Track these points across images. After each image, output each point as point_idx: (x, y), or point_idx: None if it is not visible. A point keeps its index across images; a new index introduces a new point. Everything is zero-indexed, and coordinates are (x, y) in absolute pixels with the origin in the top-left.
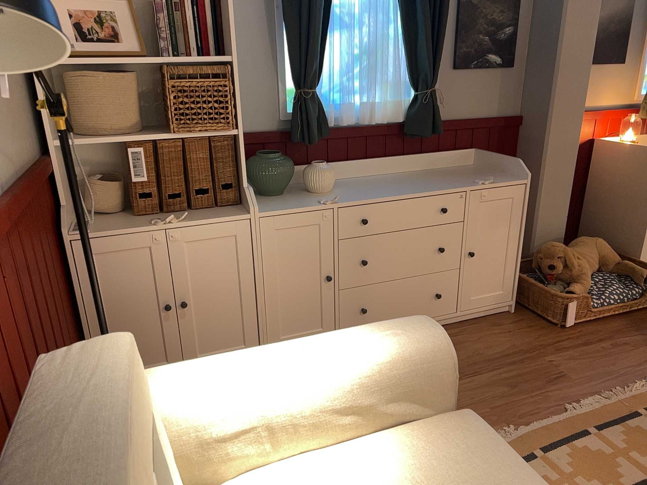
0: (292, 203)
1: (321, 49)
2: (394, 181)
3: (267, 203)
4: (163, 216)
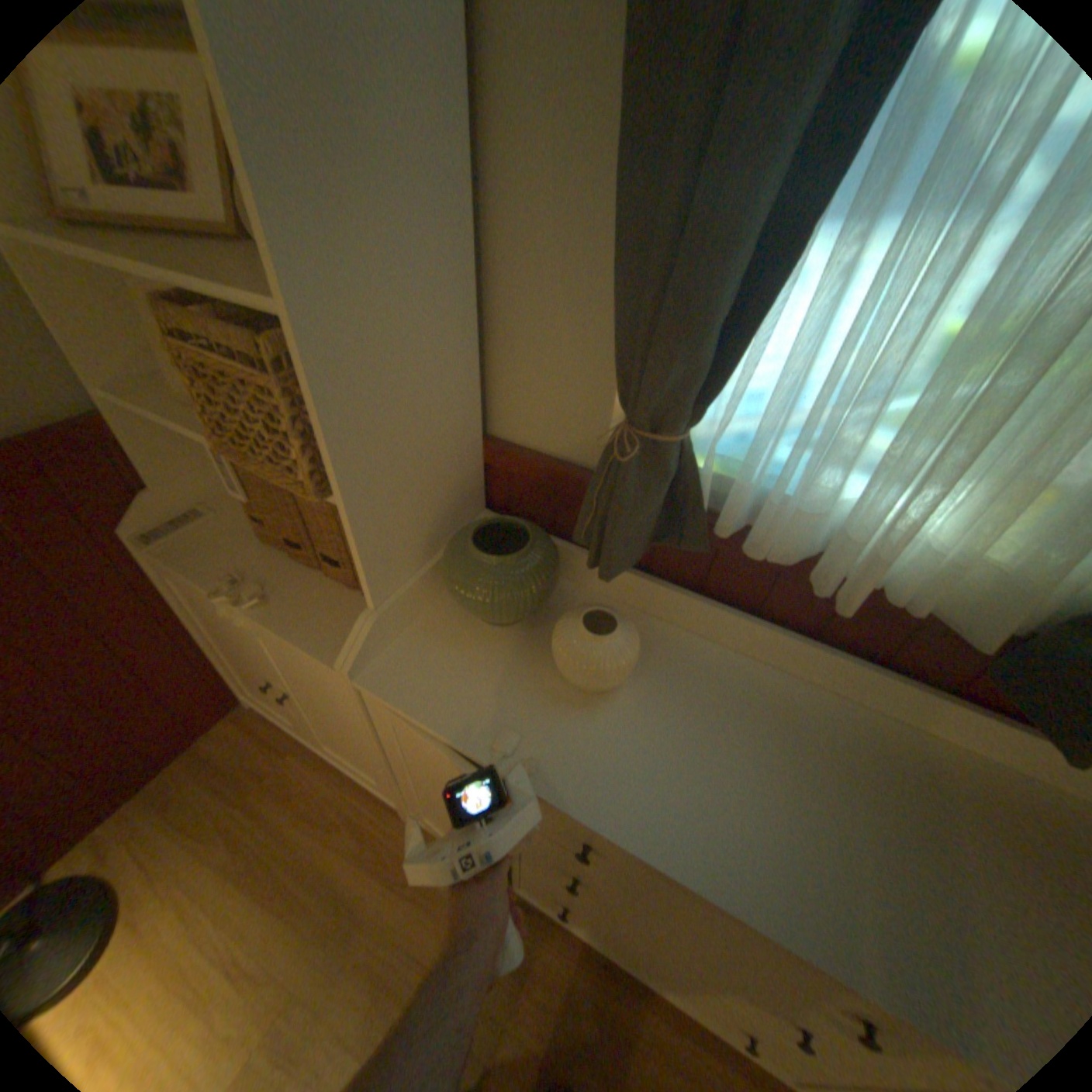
0: (471, 684)
1: (760, 290)
2: (832, 766)
3: (441, 643)
4: (282, 562)
